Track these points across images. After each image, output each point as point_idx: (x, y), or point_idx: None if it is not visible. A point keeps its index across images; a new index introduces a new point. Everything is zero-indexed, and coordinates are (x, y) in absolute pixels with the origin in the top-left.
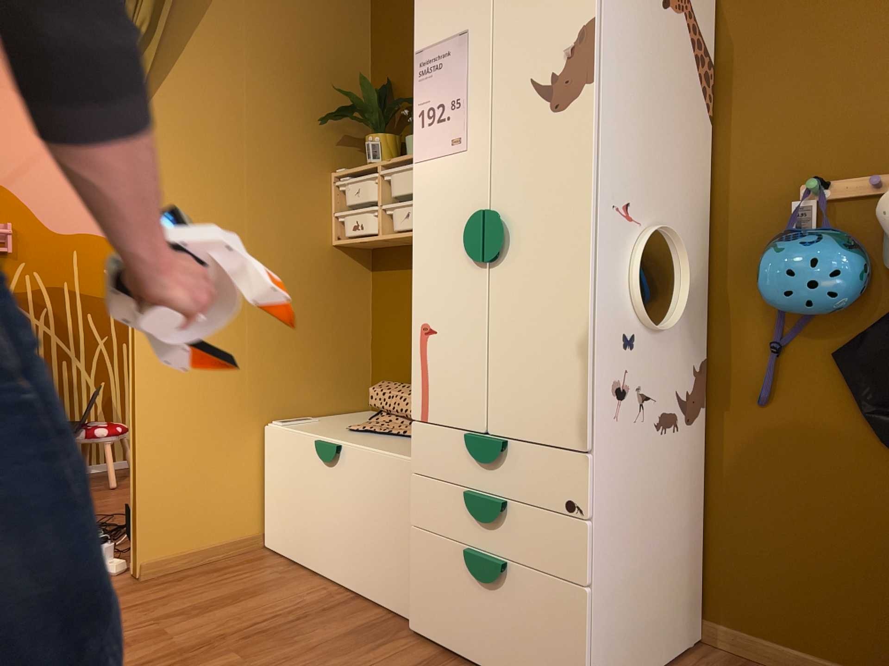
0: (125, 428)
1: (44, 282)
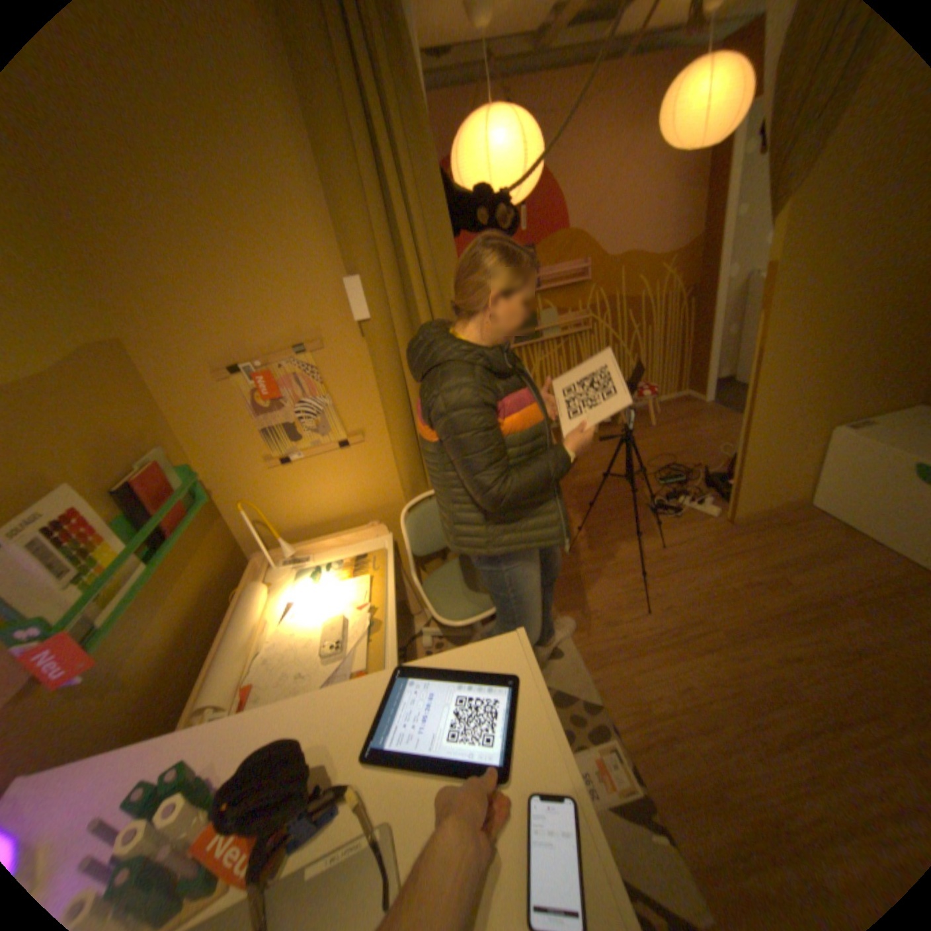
0: (658, 389)
1: (602, 295)
